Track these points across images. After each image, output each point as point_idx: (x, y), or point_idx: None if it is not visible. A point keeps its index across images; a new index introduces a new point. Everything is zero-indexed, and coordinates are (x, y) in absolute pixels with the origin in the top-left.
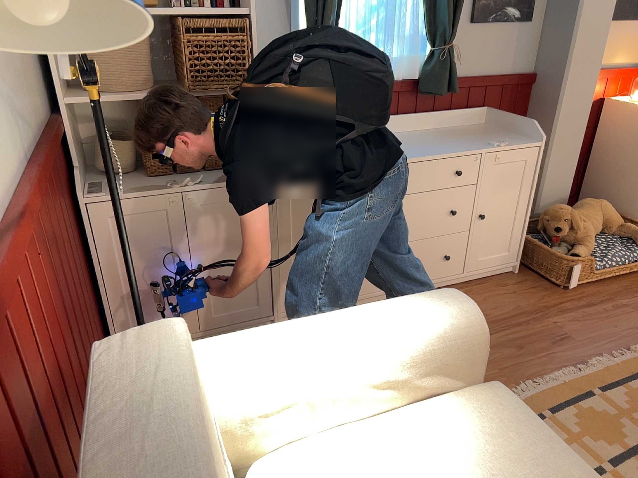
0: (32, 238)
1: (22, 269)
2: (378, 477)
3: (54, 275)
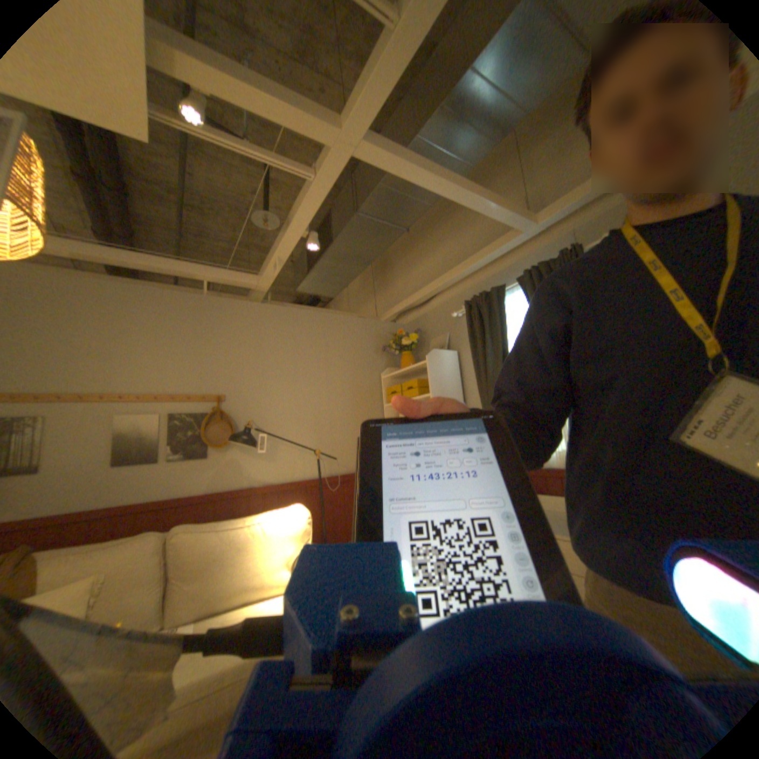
0: (313, 495)
1: (295, 498)
2: (268, 607)
3: (325, 512)
